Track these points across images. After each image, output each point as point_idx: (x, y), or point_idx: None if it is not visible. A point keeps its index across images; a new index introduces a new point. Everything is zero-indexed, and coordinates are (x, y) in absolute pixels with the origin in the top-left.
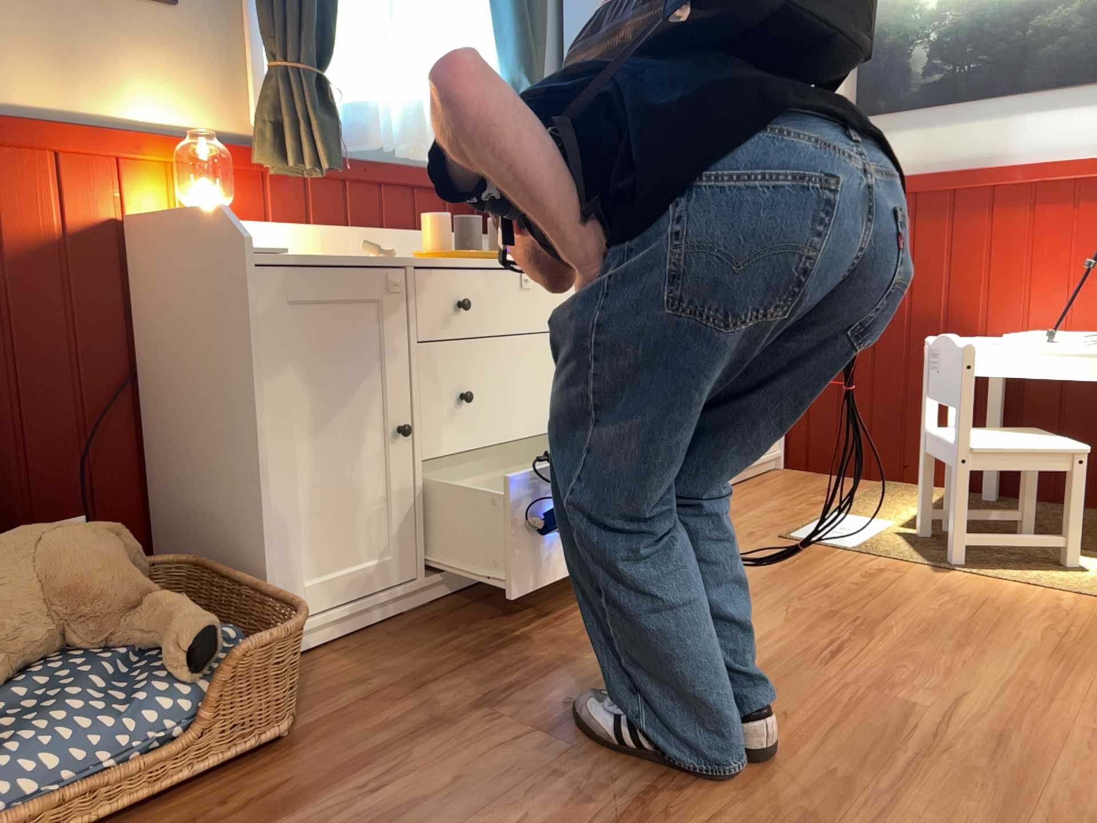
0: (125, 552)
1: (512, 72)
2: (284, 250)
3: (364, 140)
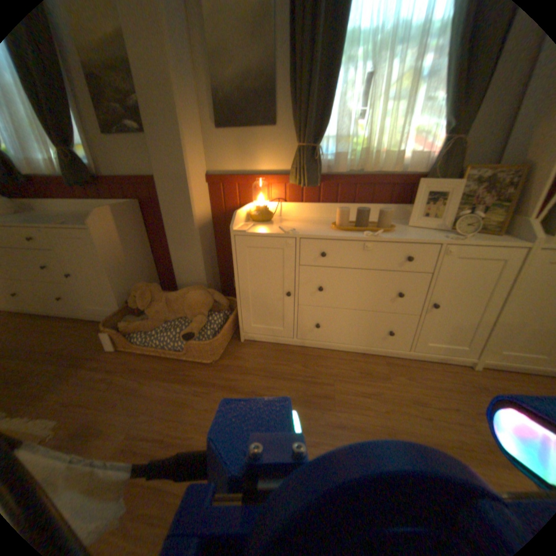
0: (209, 300)
1: (448, 115)
2: (247, 230)
3: (338, 169)
